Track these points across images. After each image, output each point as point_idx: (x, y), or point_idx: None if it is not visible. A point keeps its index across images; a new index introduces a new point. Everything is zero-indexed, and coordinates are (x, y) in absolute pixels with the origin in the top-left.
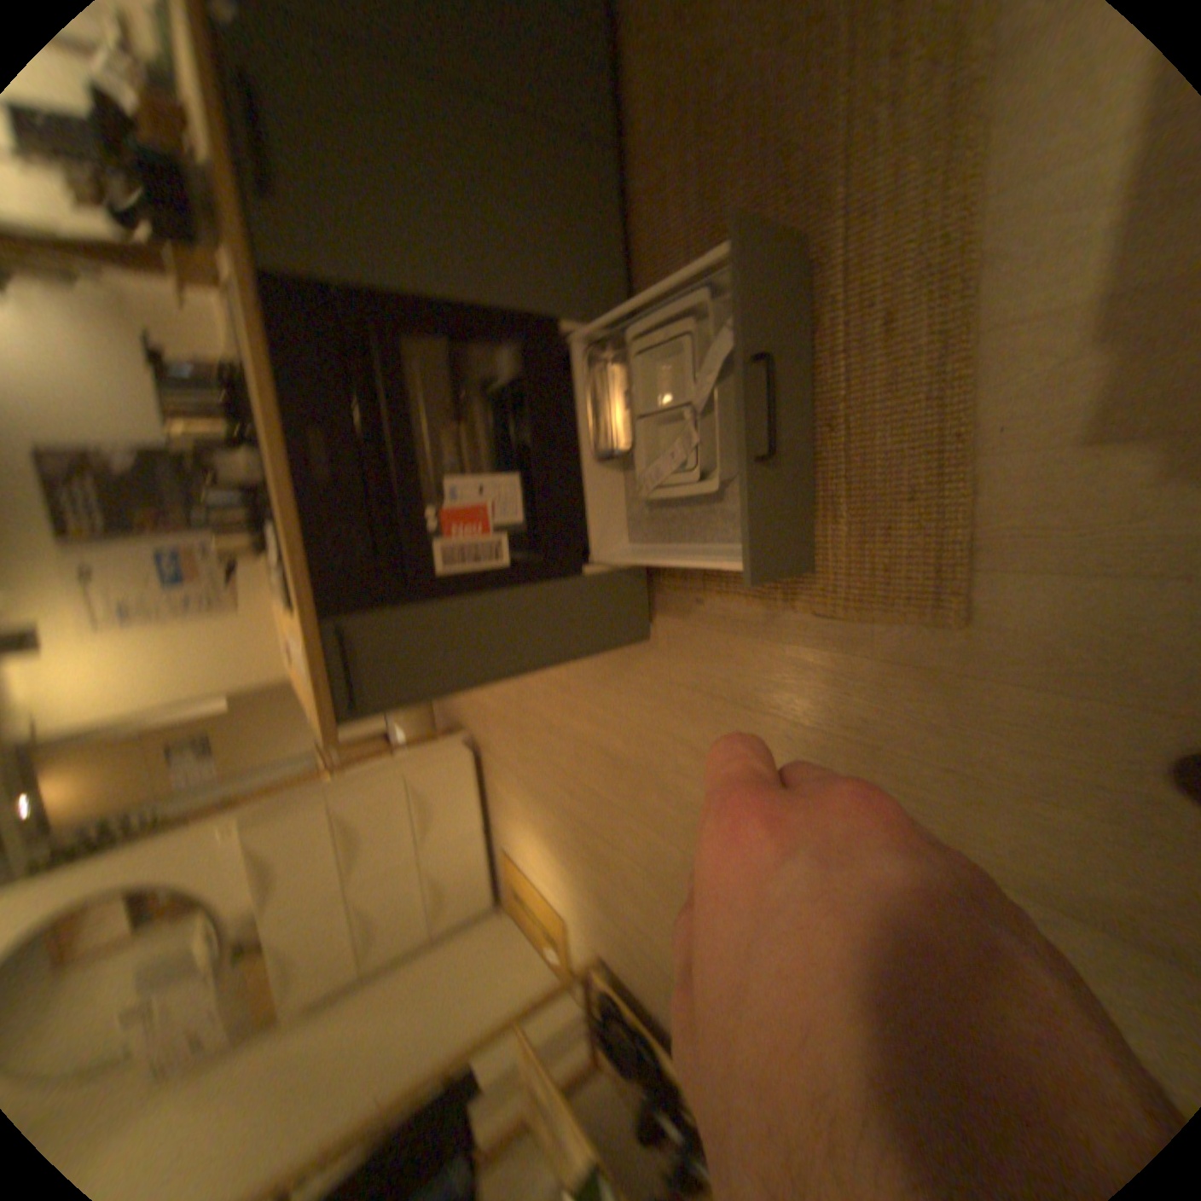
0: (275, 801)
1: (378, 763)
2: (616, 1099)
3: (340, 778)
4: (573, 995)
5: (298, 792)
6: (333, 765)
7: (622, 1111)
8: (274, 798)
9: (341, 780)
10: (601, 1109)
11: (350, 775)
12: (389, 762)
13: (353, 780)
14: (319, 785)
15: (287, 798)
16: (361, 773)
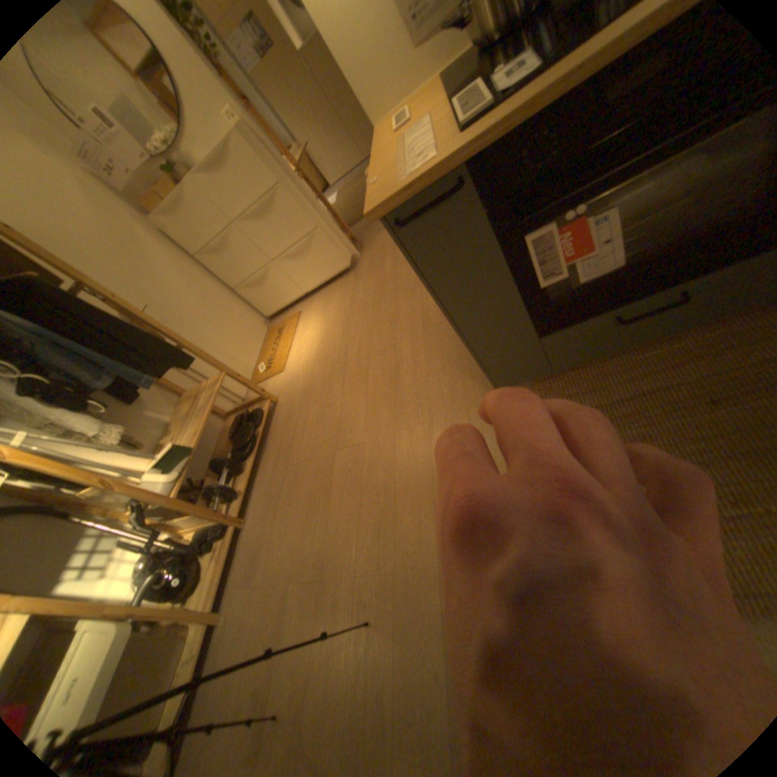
0: (262, 147)
1: (315, 208)
2: (216, 438)
3: (295, 186)
4: (248, 392)
5: (274, 160)
6: (300, 174)
7: (212, 444)
8: (264, 144)
9: (295, 188)
10: (208, 433)
11: (300, 193)
12: (319, 216)
13: (299, 197)
14: (285, 174)
15: (268, 154)
16: (305, 200)
